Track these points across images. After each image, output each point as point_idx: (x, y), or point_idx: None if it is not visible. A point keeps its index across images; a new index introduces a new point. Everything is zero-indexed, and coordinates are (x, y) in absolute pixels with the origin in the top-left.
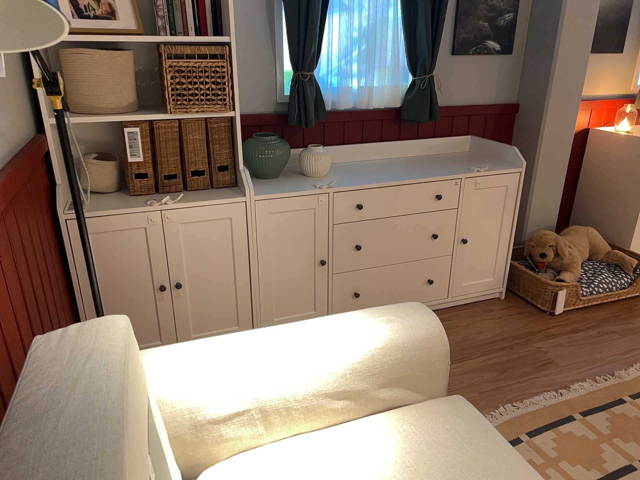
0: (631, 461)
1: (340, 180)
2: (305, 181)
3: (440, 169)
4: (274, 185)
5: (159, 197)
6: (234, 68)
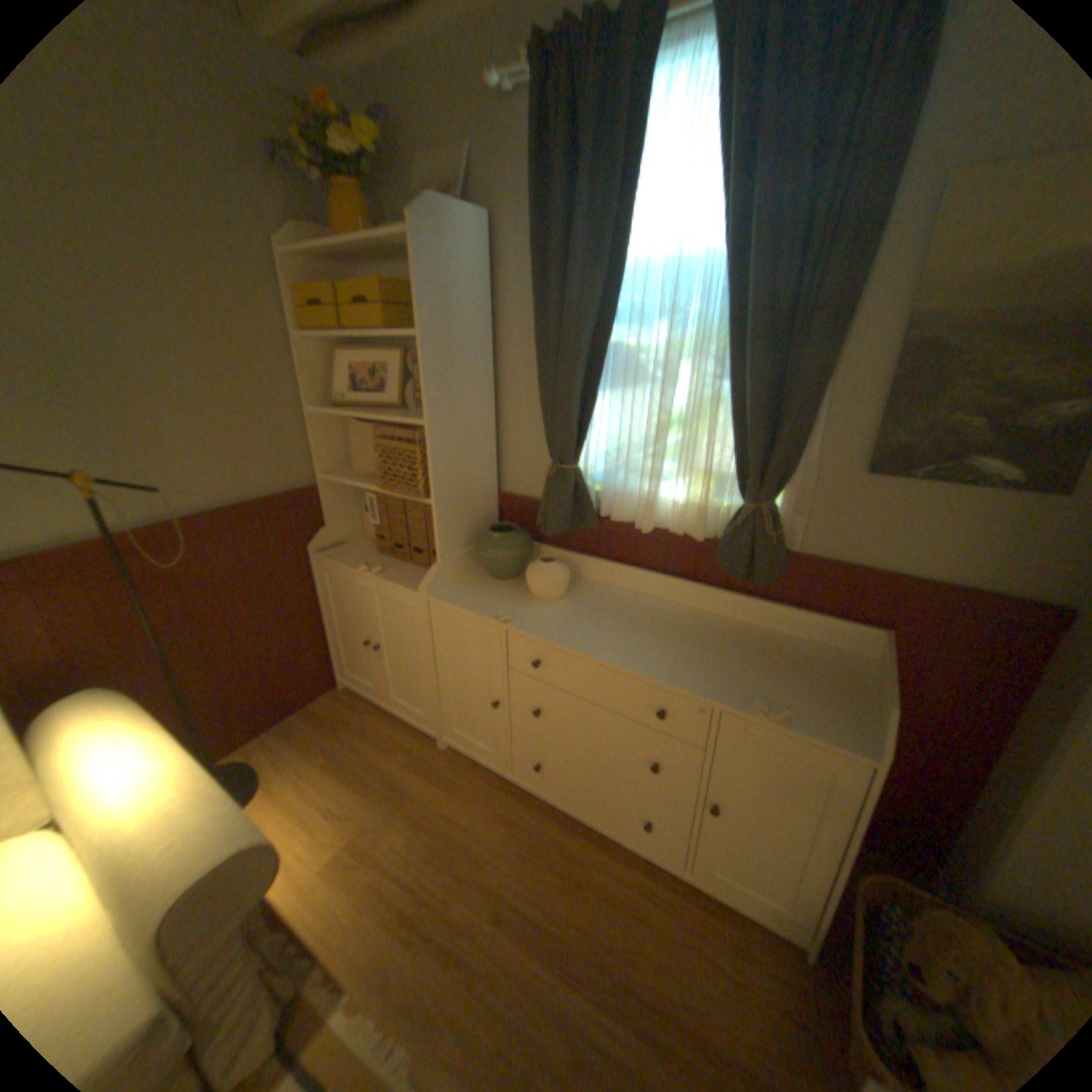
0: None
1: (543, 617)
2: (514, 599)
3: (714, 669)
4: (480, 589)
5: (388, 560)
6: (430, 453)
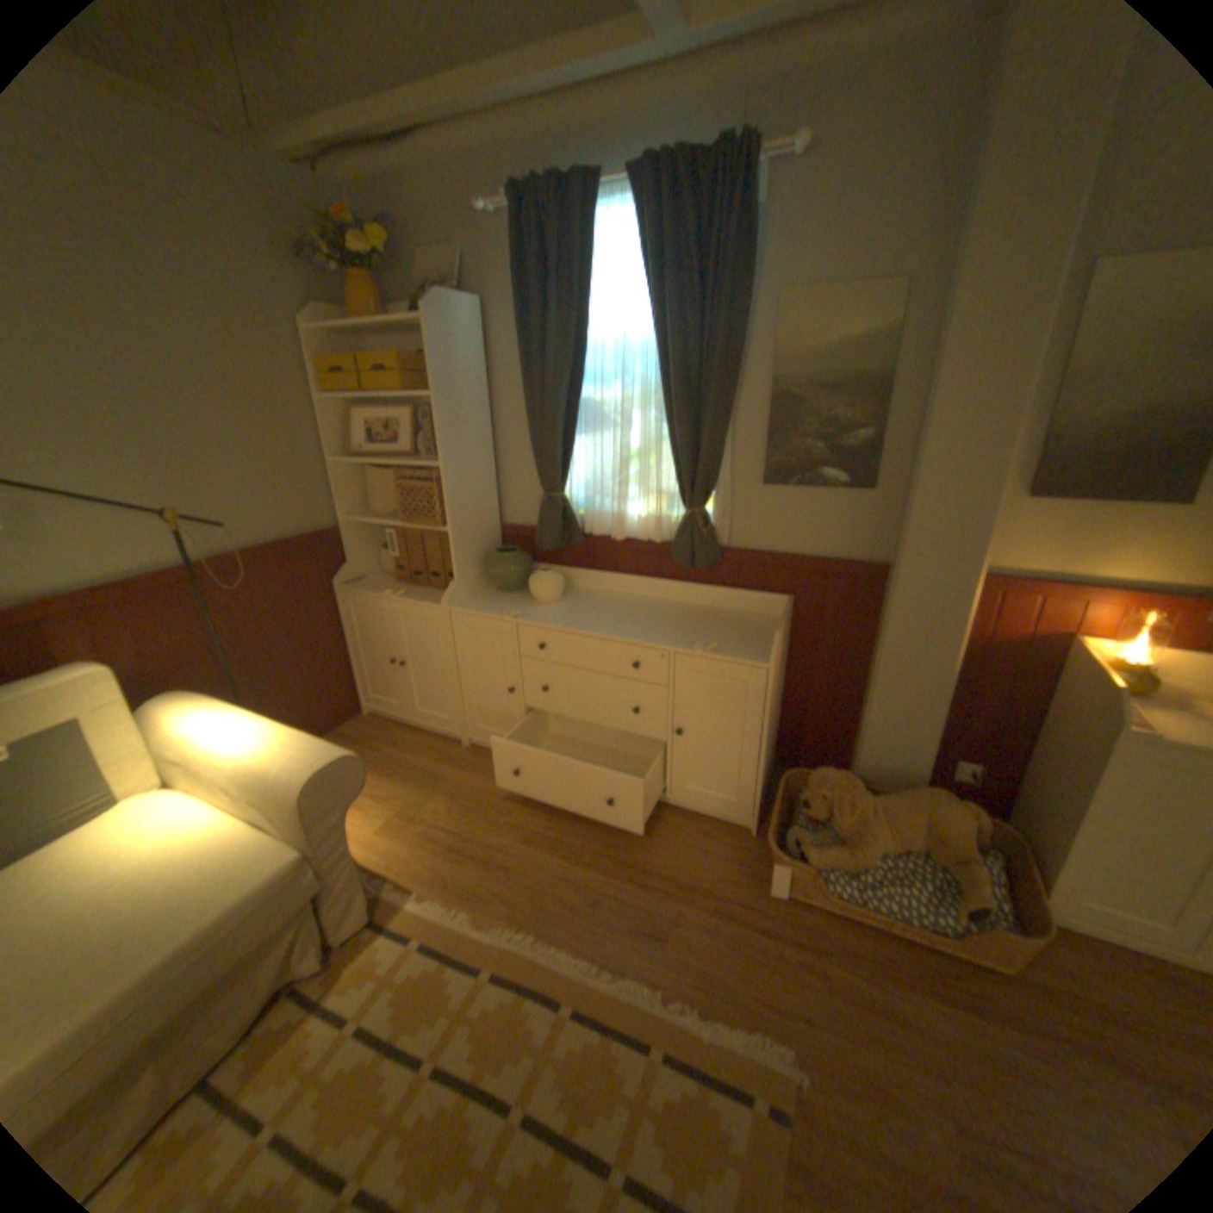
0: (524, 1105)
1: (544, 613)
2: (520, 604)
3: (670, 631)
4: (491, 600)
5: (408, 588)
6: (445, 490)
